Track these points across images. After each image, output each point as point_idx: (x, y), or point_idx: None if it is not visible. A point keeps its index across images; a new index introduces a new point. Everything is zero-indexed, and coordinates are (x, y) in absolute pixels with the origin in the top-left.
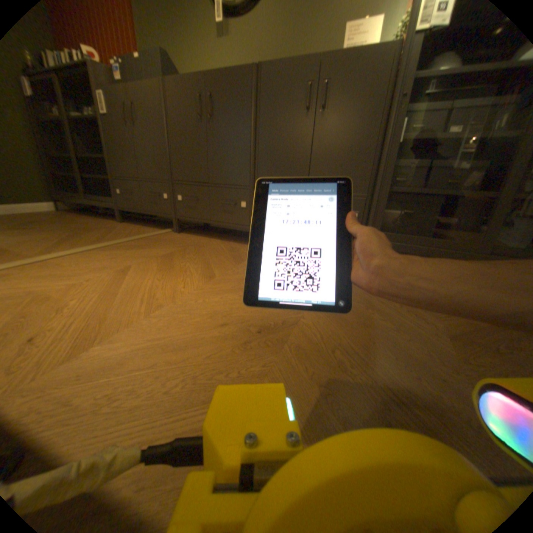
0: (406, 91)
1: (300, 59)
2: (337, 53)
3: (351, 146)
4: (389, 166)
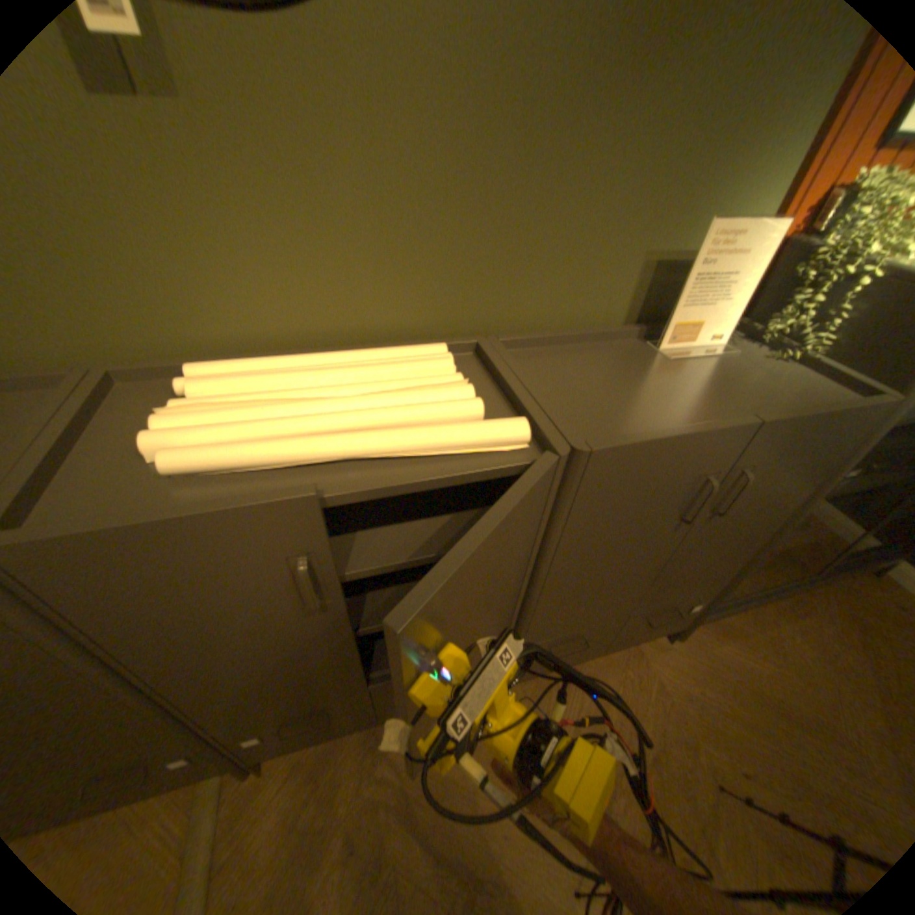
0: (850, 467)
1: (706, 440)
2: (790, 426)
3: (734, 548)
4: (771, 551)
